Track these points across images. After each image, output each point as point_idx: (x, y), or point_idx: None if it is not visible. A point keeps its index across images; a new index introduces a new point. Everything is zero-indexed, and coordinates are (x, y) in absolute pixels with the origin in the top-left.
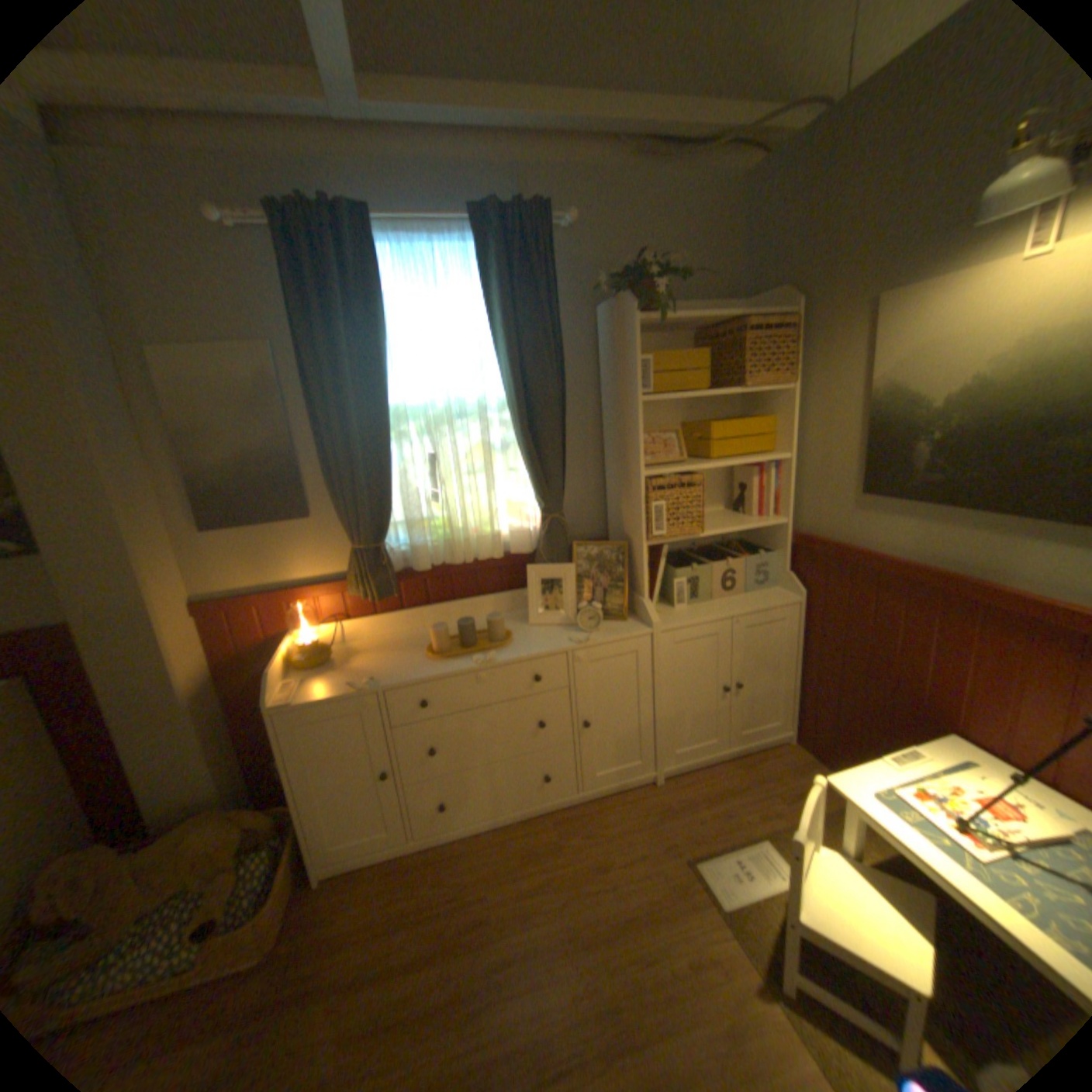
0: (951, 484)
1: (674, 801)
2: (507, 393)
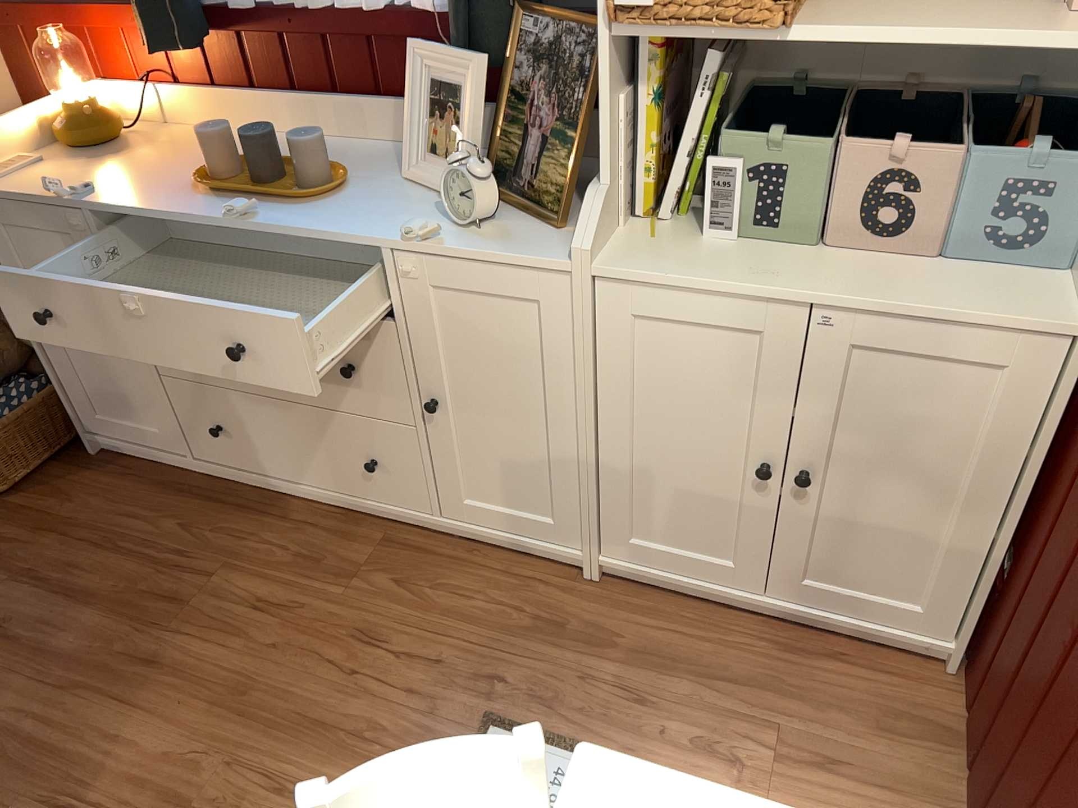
0: None
1: (586, 611)
2: None
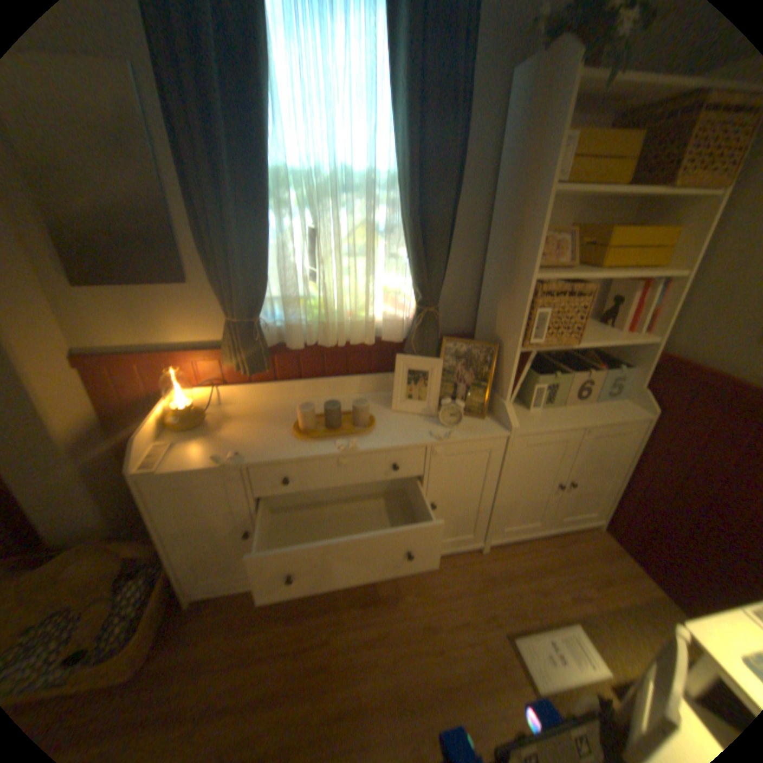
0: None
1: (497, 569)
2: (402, 165)
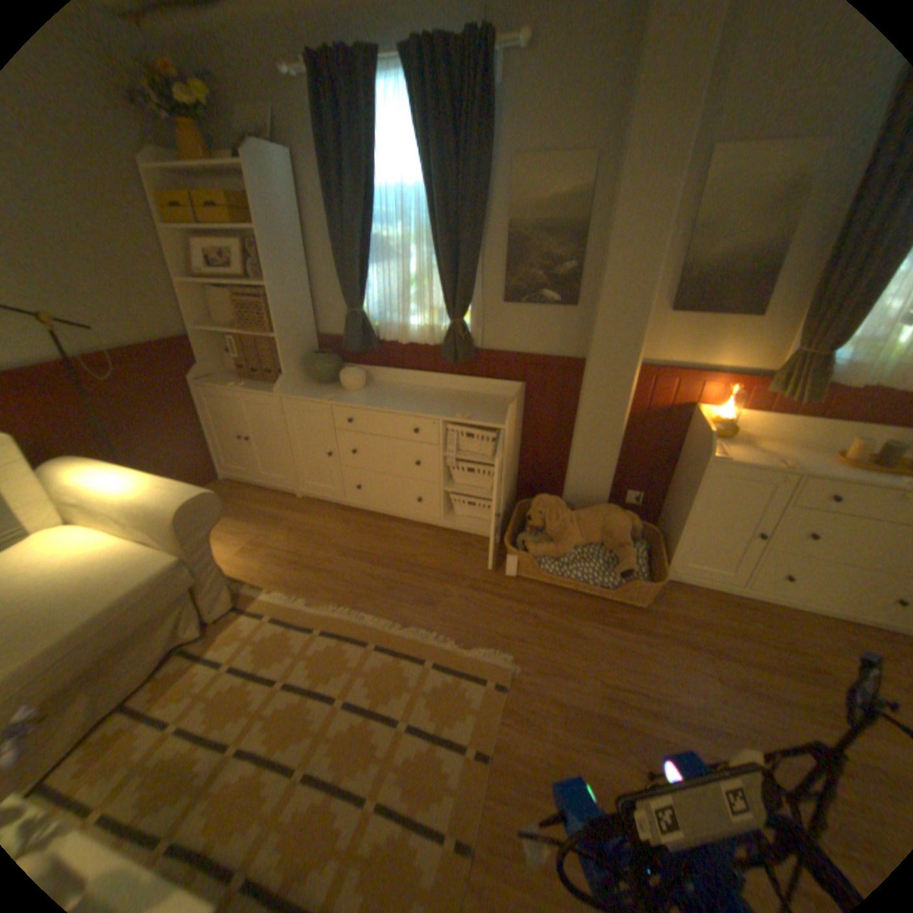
0: None
1: None
2: None
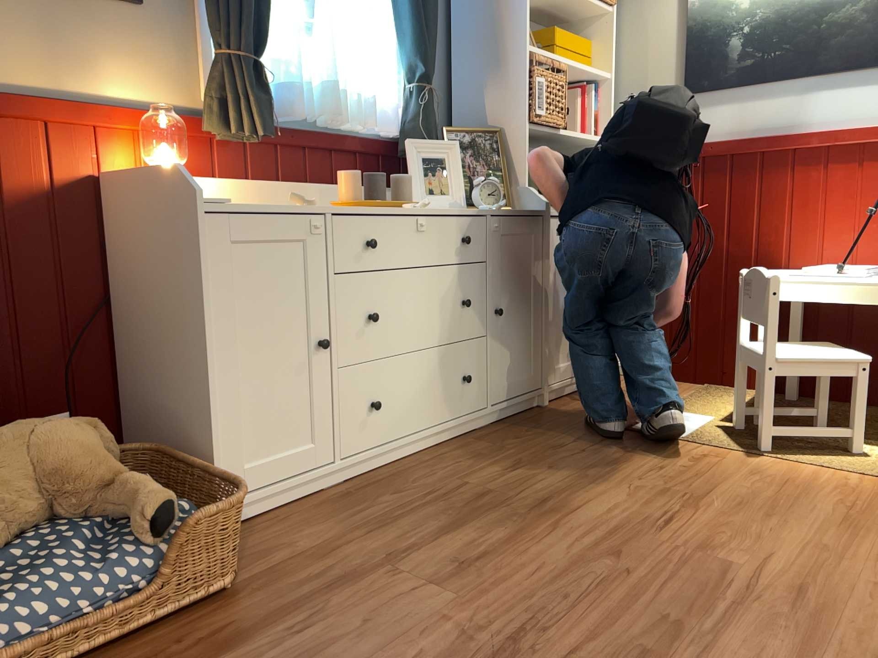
0: (757, 67)
1: (568, 409)
2: None
